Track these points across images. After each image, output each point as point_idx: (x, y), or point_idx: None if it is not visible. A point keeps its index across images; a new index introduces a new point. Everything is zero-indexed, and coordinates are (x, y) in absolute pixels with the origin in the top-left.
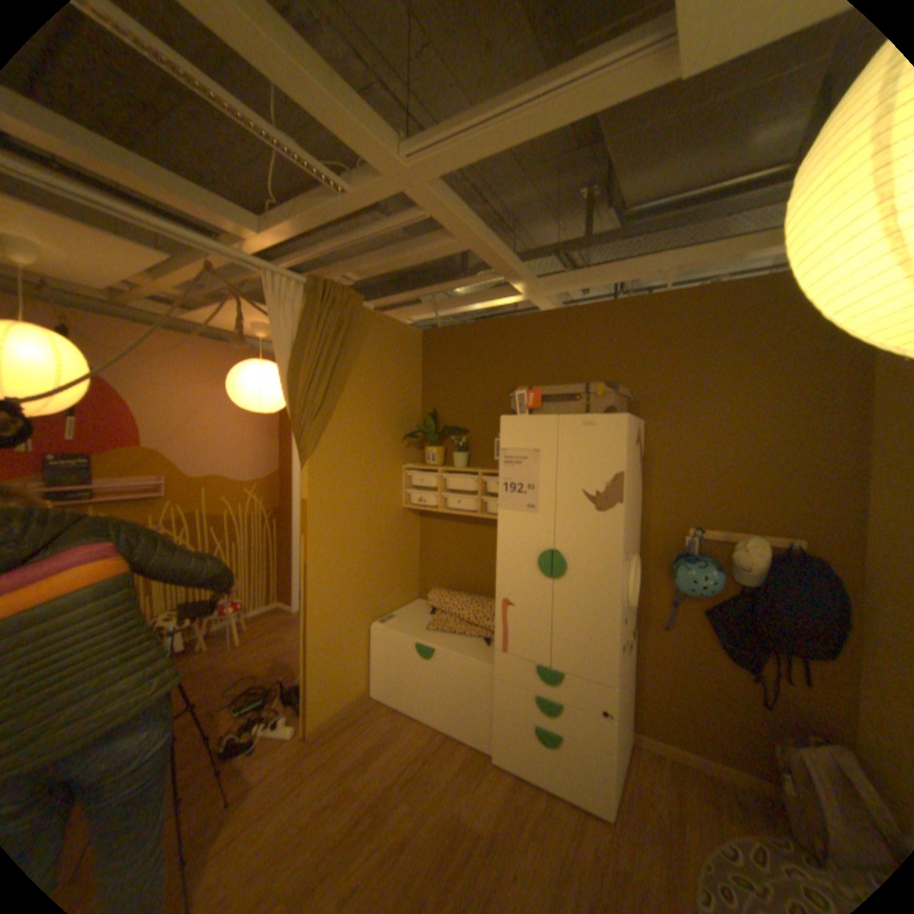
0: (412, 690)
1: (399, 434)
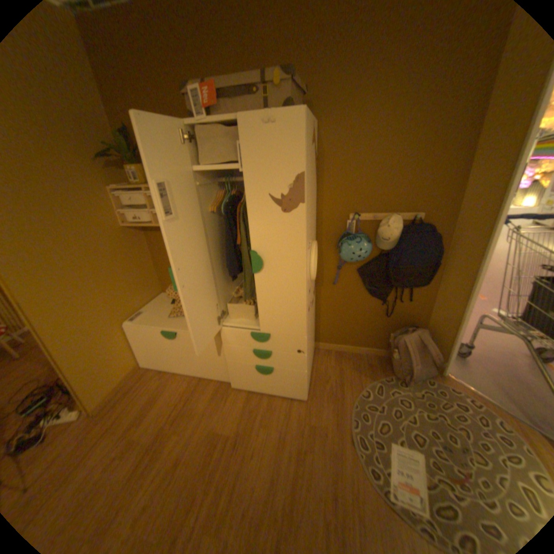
0: (168, 359)
1: (89, 154)
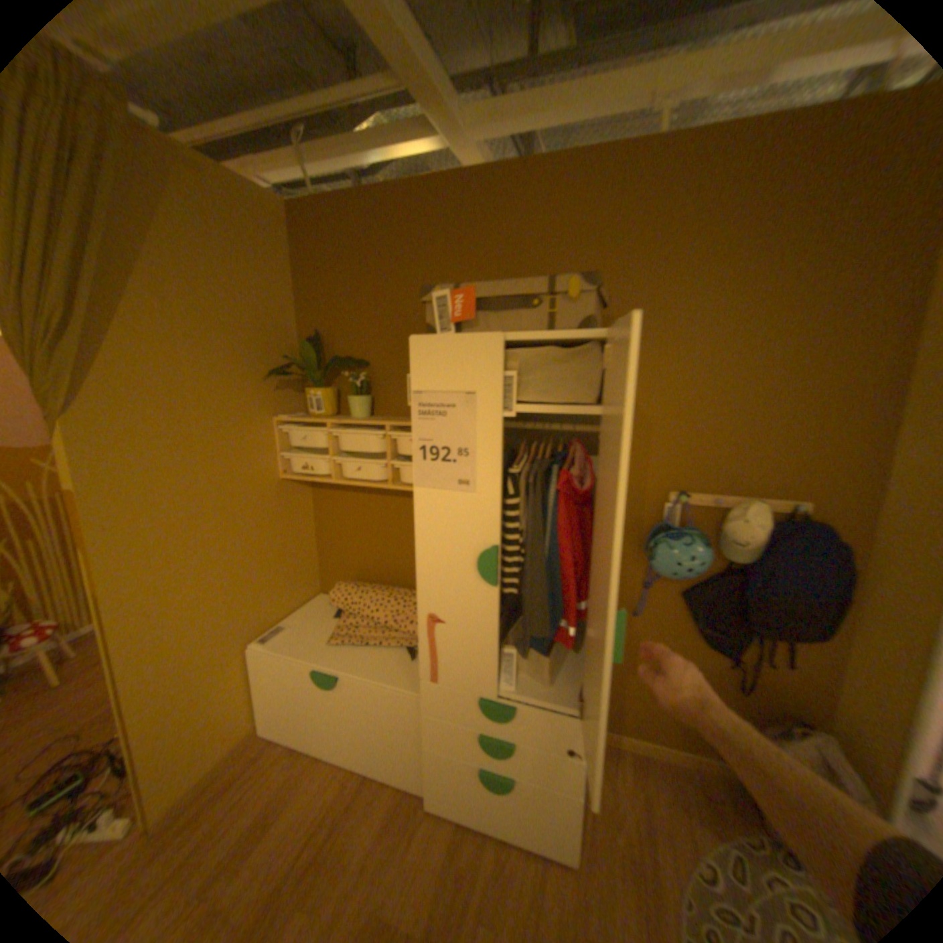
0: (313, 726)
1: (261, 370)
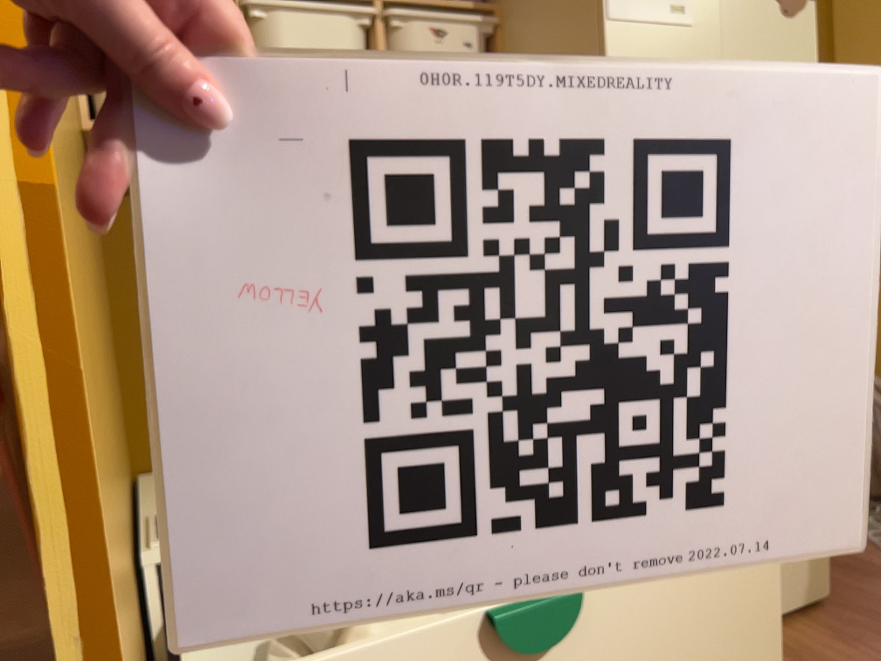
0: None
1: None
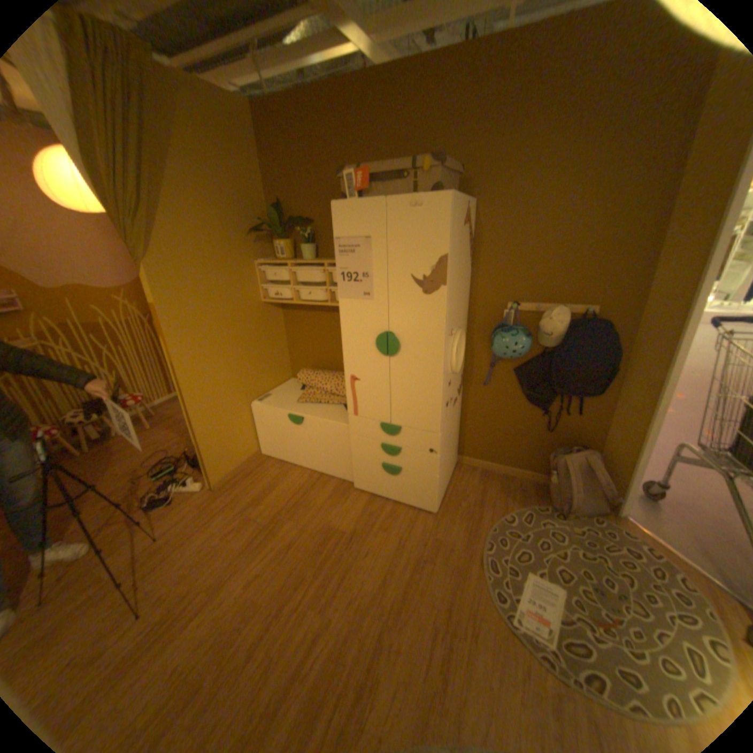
0: (292, 446)
1: (244, 228)
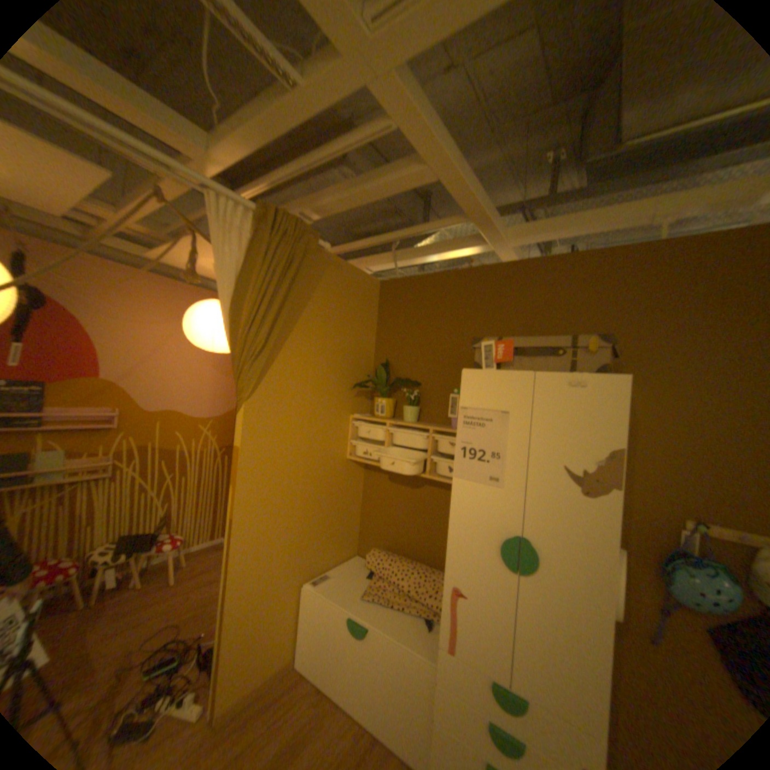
0: (340, 671)
1: (349, 383)
